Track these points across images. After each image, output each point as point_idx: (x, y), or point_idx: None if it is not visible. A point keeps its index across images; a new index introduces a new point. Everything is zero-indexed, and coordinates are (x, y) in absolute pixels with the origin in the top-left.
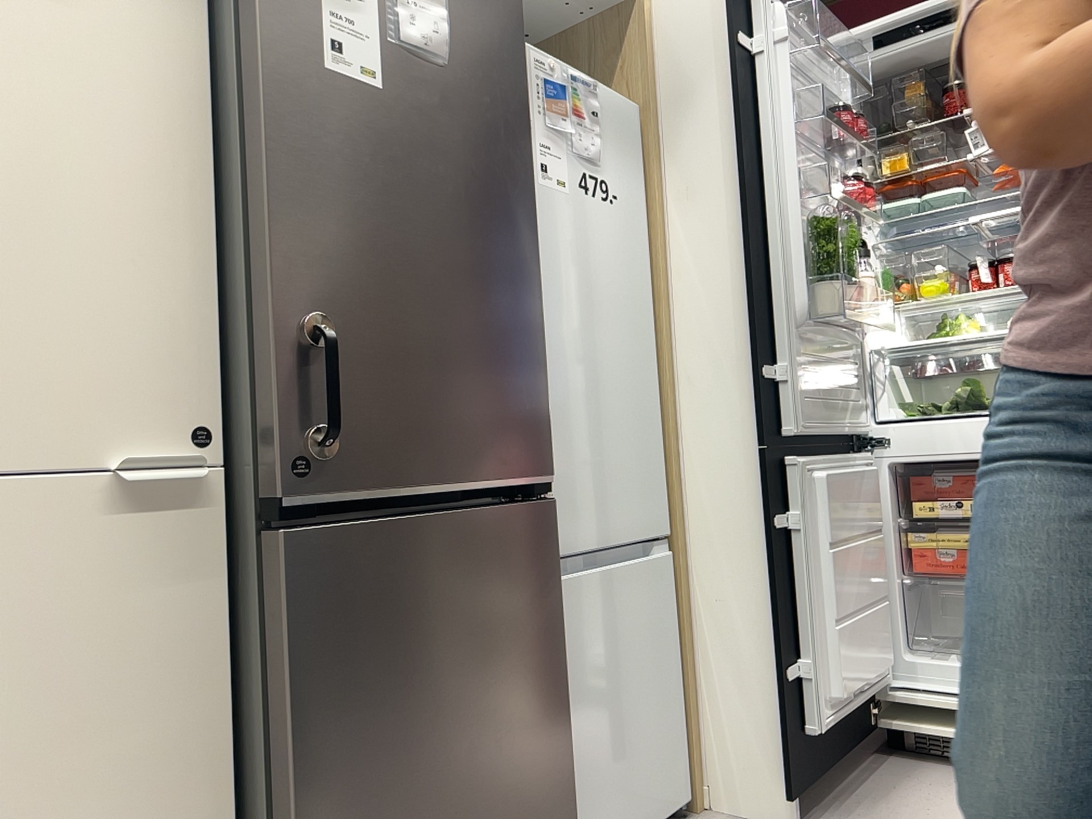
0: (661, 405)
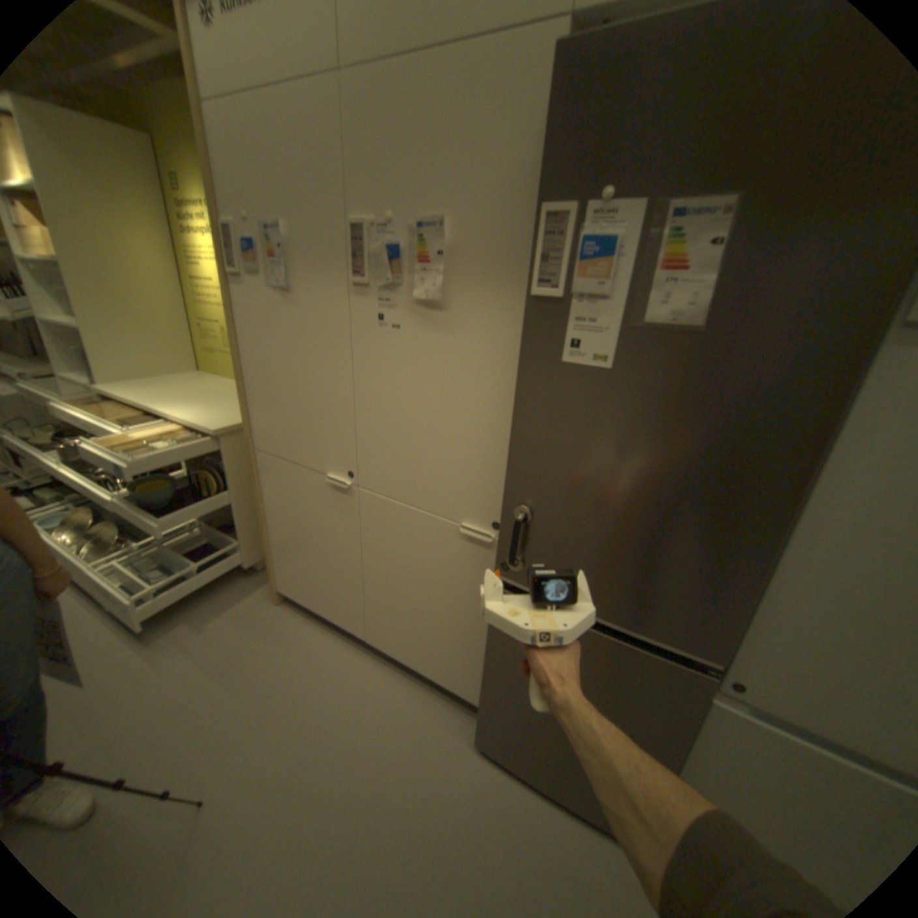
0: None
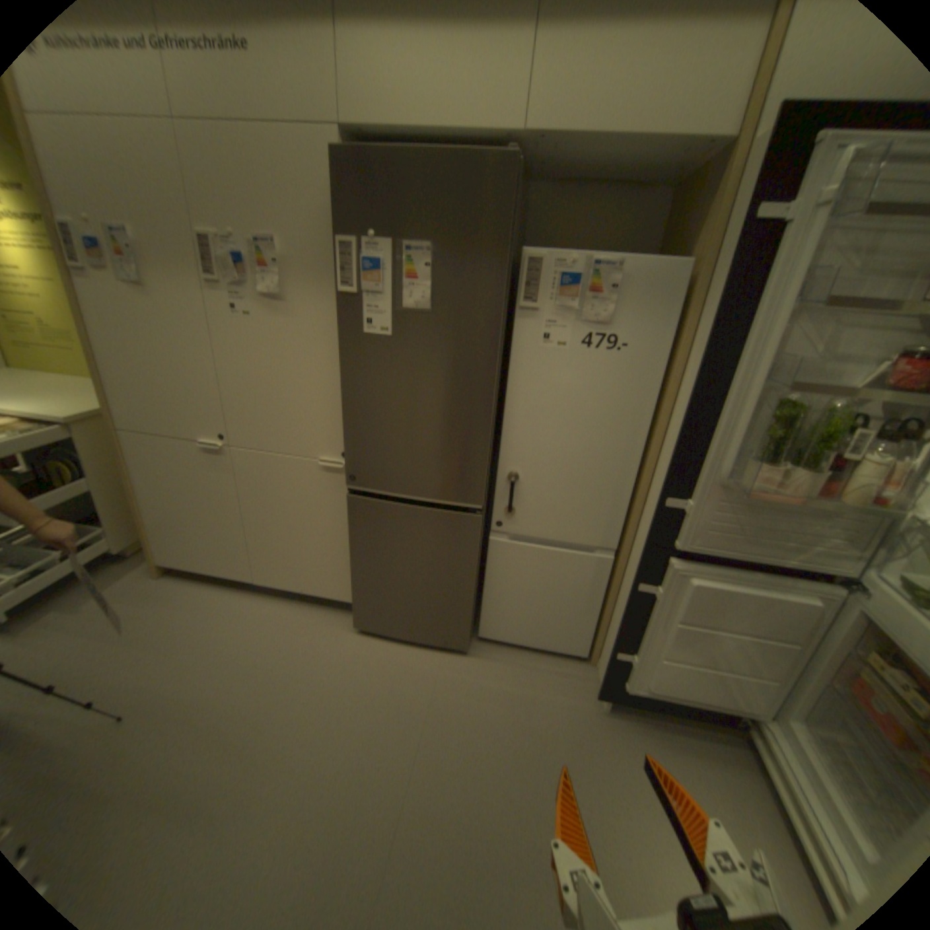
0: (640, 479)
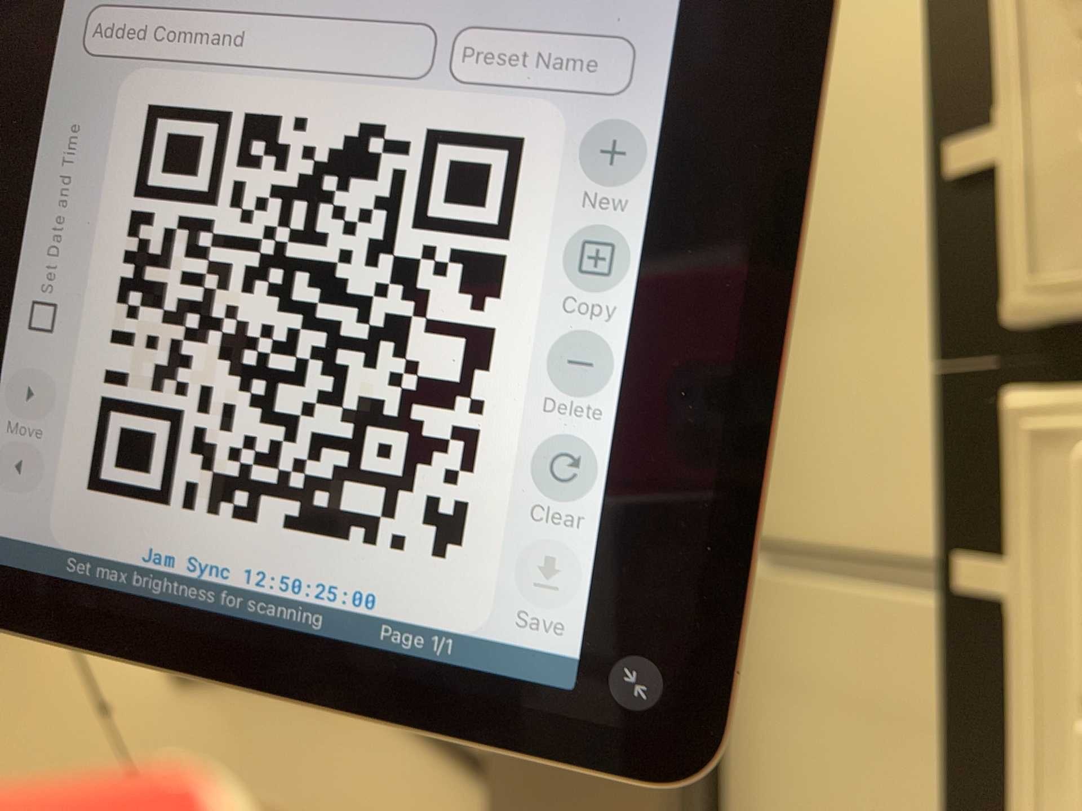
0: None
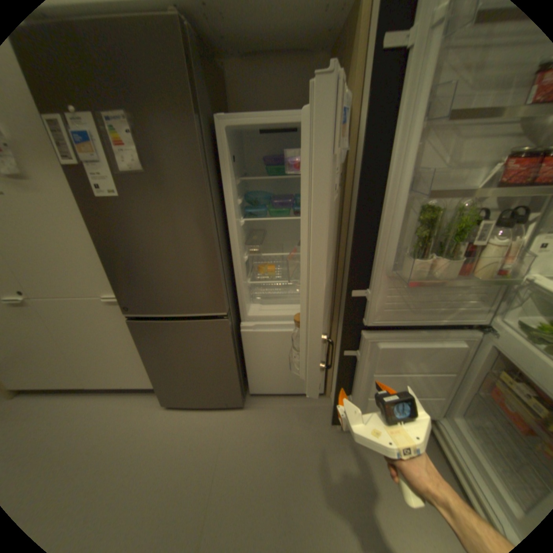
0: (335, 273)
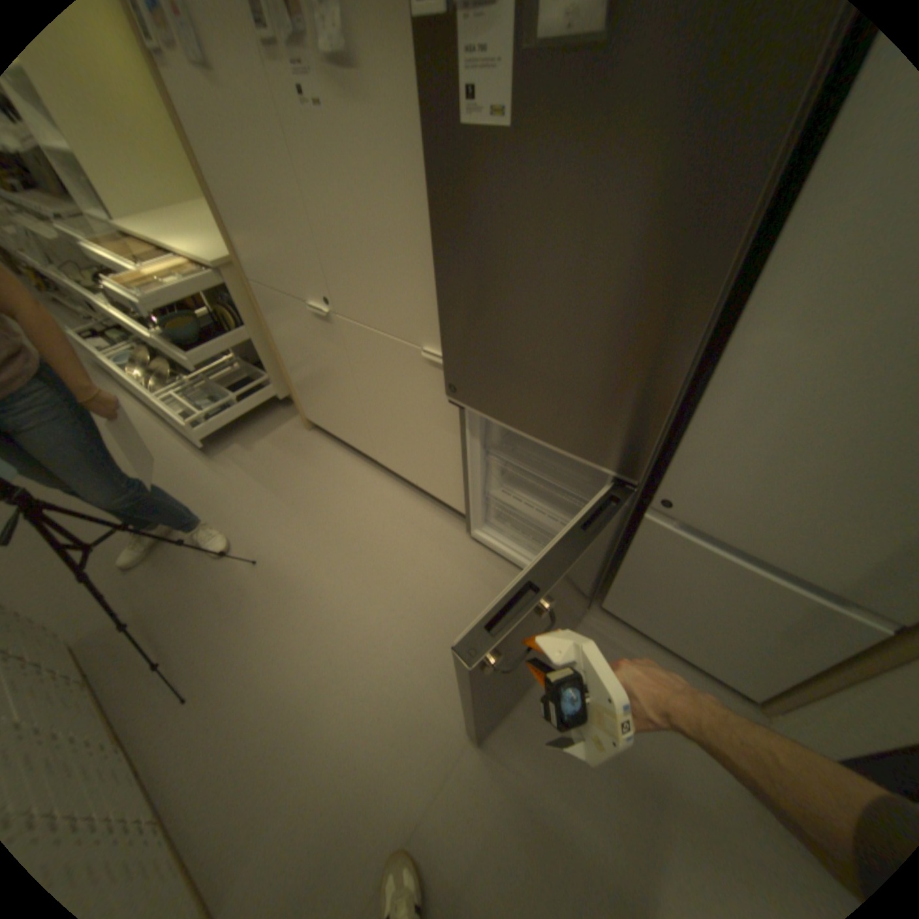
0: None
